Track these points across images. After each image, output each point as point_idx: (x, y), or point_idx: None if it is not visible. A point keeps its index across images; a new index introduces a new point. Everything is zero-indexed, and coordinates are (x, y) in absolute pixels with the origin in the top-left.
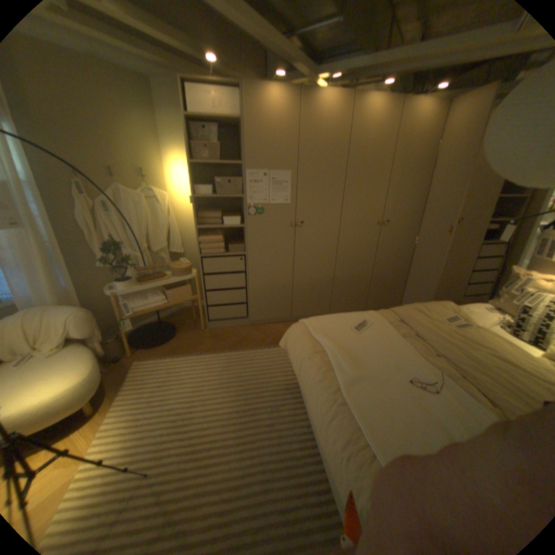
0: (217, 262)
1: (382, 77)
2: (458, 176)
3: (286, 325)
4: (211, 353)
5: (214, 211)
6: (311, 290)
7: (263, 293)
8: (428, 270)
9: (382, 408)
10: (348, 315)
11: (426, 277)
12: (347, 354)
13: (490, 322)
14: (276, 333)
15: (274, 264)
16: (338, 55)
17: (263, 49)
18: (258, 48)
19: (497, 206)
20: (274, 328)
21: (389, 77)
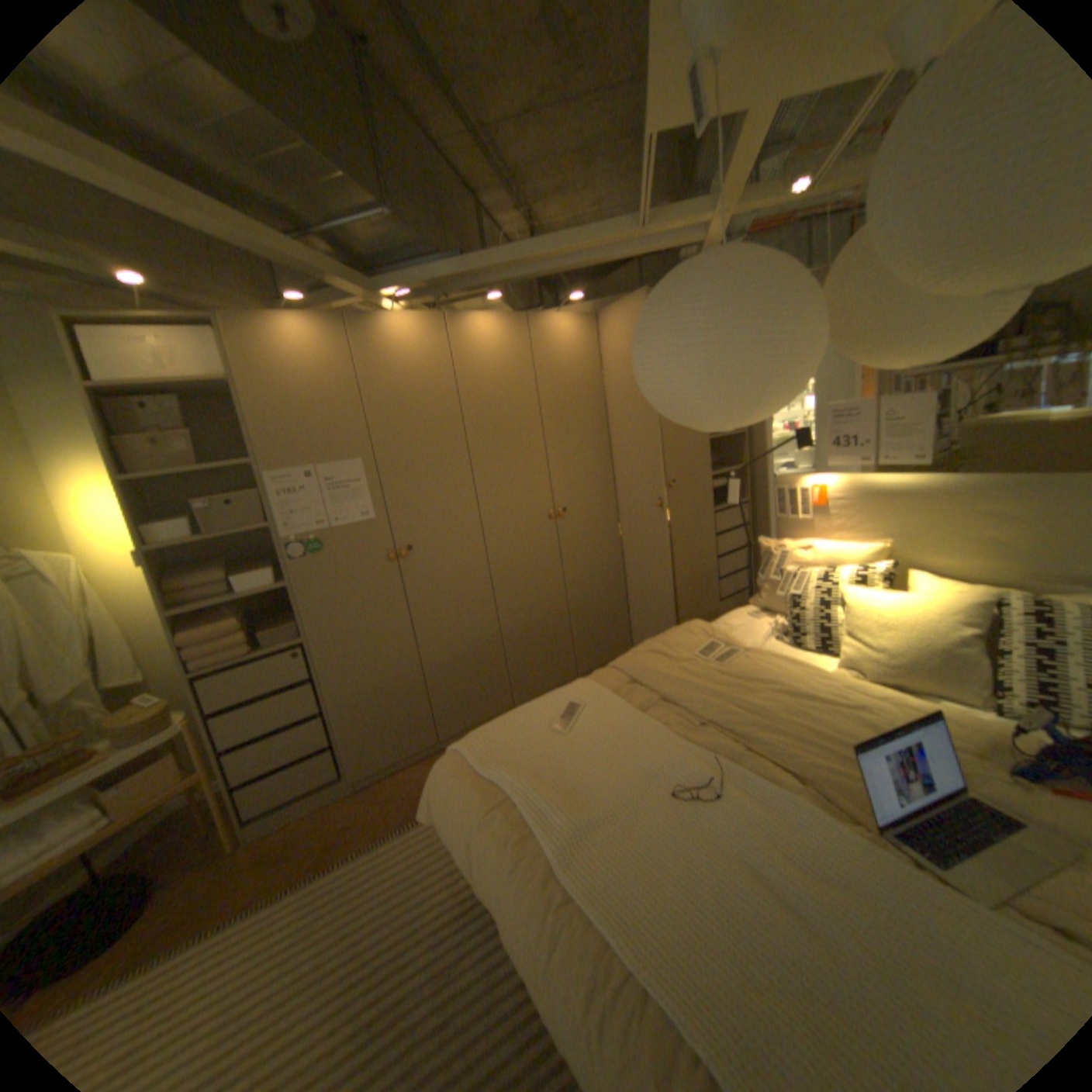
0: (231, 679)
1: (483, 289)
2: (642, 421)
3: (430, 763)
4: (257, 909)
5: (201, 569)
6: (462, 673)
7: (360, 714)
8: (652, 575)
9: (633, 876)
10: (537, 703)
11: (653, 588)
12: (551, 787)
13: (756, 636)
14: (411, 792)
15: (369, 645)
16: (398, 261)
17: (252, 256)
18: (240, 255)
19: (709, 454)
20: (406, 781)
21: (495, 289)
